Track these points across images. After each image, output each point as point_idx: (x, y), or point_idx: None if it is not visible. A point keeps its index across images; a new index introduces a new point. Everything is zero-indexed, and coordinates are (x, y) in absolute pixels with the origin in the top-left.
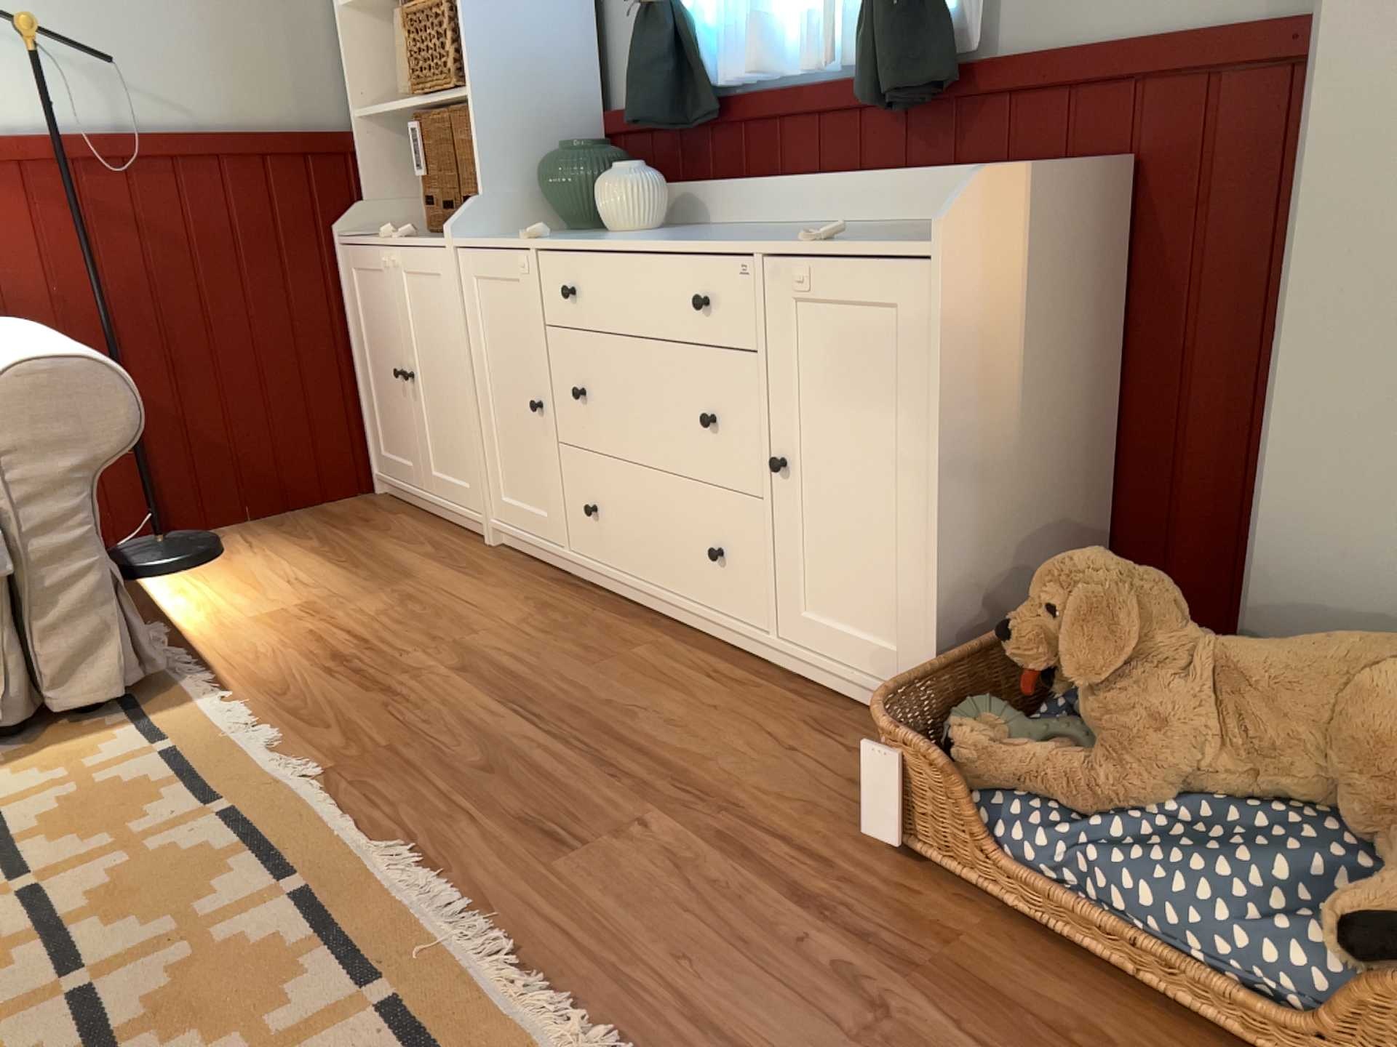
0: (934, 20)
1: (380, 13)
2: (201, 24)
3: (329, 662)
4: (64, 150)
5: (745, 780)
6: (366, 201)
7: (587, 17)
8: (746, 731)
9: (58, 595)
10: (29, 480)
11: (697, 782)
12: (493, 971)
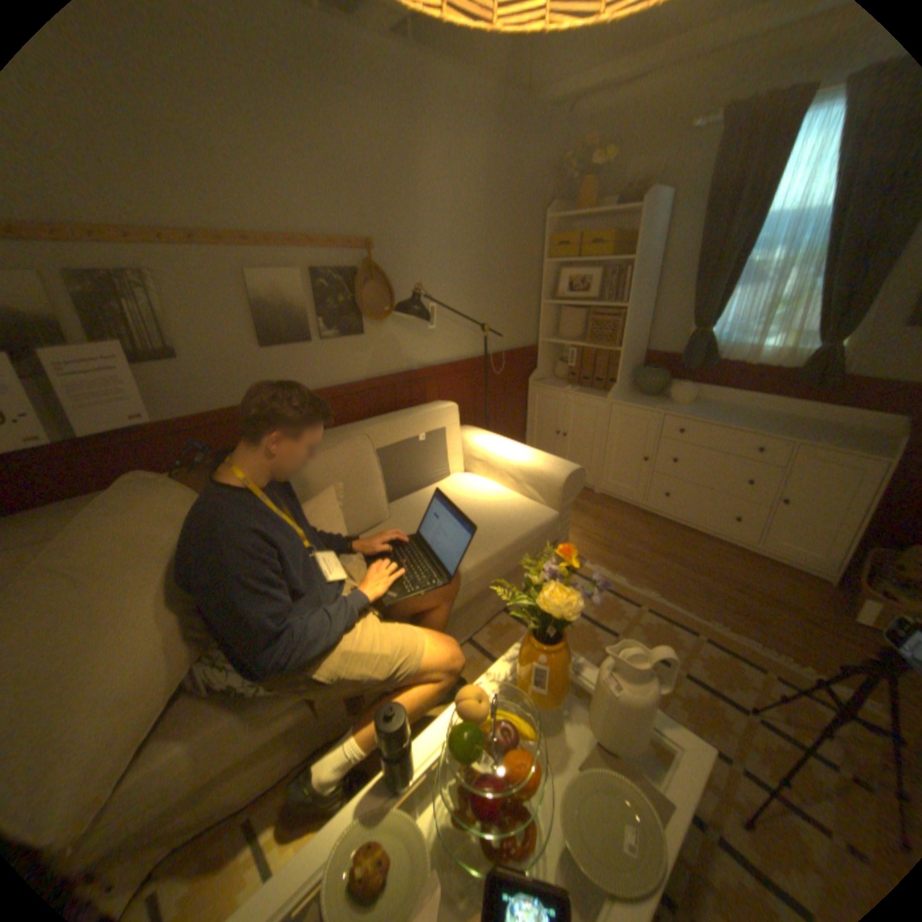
0: (842, 363)
1: (551, 303)
2: (507, 312)
3: (604, 548)
4: (487, 368)
5: (791, 599)
6: (537, 368)
7: (650, 319)
8: (771, 580)
9: (561, 539)
10: (564, 507)
11: (777, 599)
12: (797, 668)
